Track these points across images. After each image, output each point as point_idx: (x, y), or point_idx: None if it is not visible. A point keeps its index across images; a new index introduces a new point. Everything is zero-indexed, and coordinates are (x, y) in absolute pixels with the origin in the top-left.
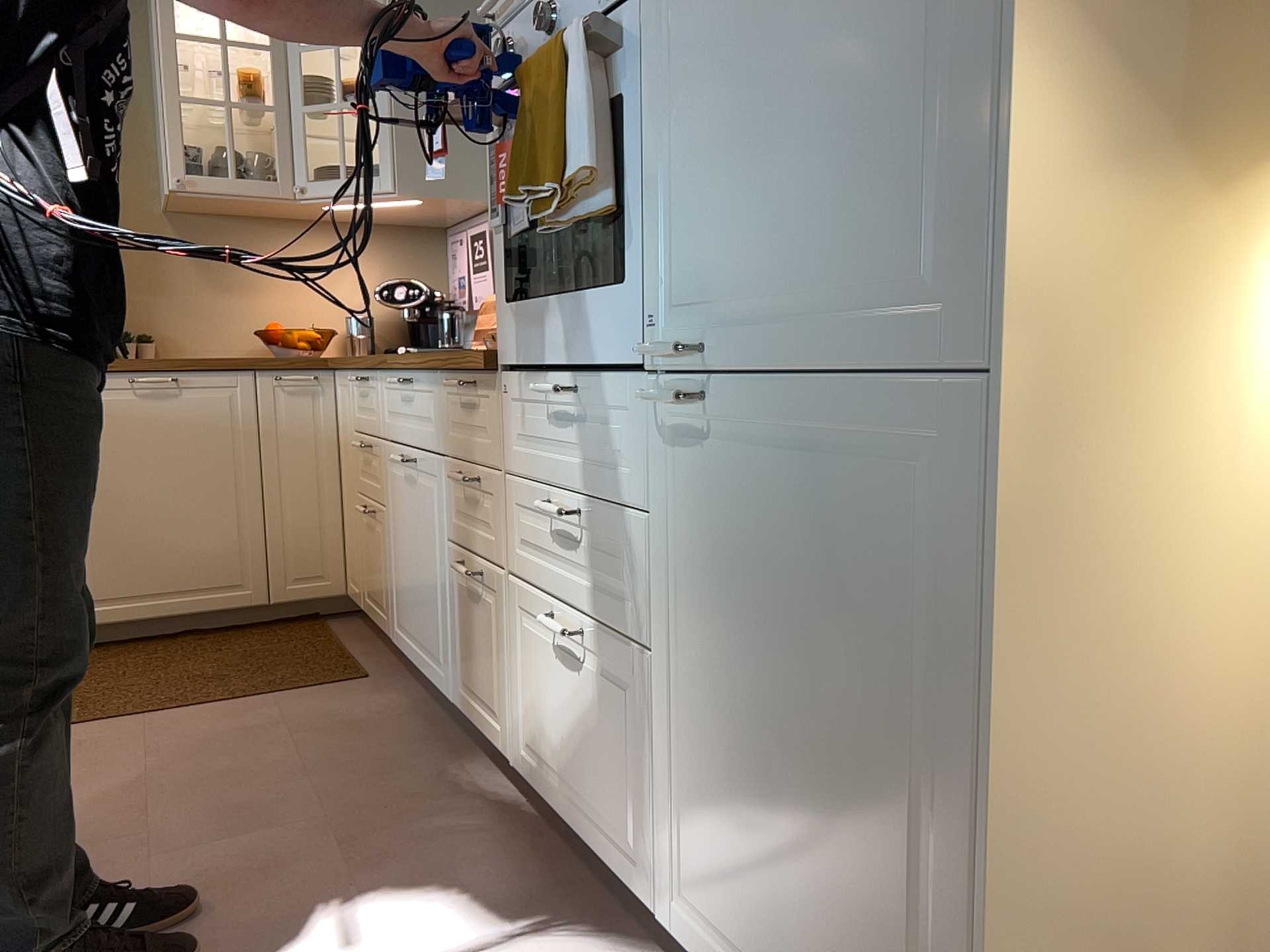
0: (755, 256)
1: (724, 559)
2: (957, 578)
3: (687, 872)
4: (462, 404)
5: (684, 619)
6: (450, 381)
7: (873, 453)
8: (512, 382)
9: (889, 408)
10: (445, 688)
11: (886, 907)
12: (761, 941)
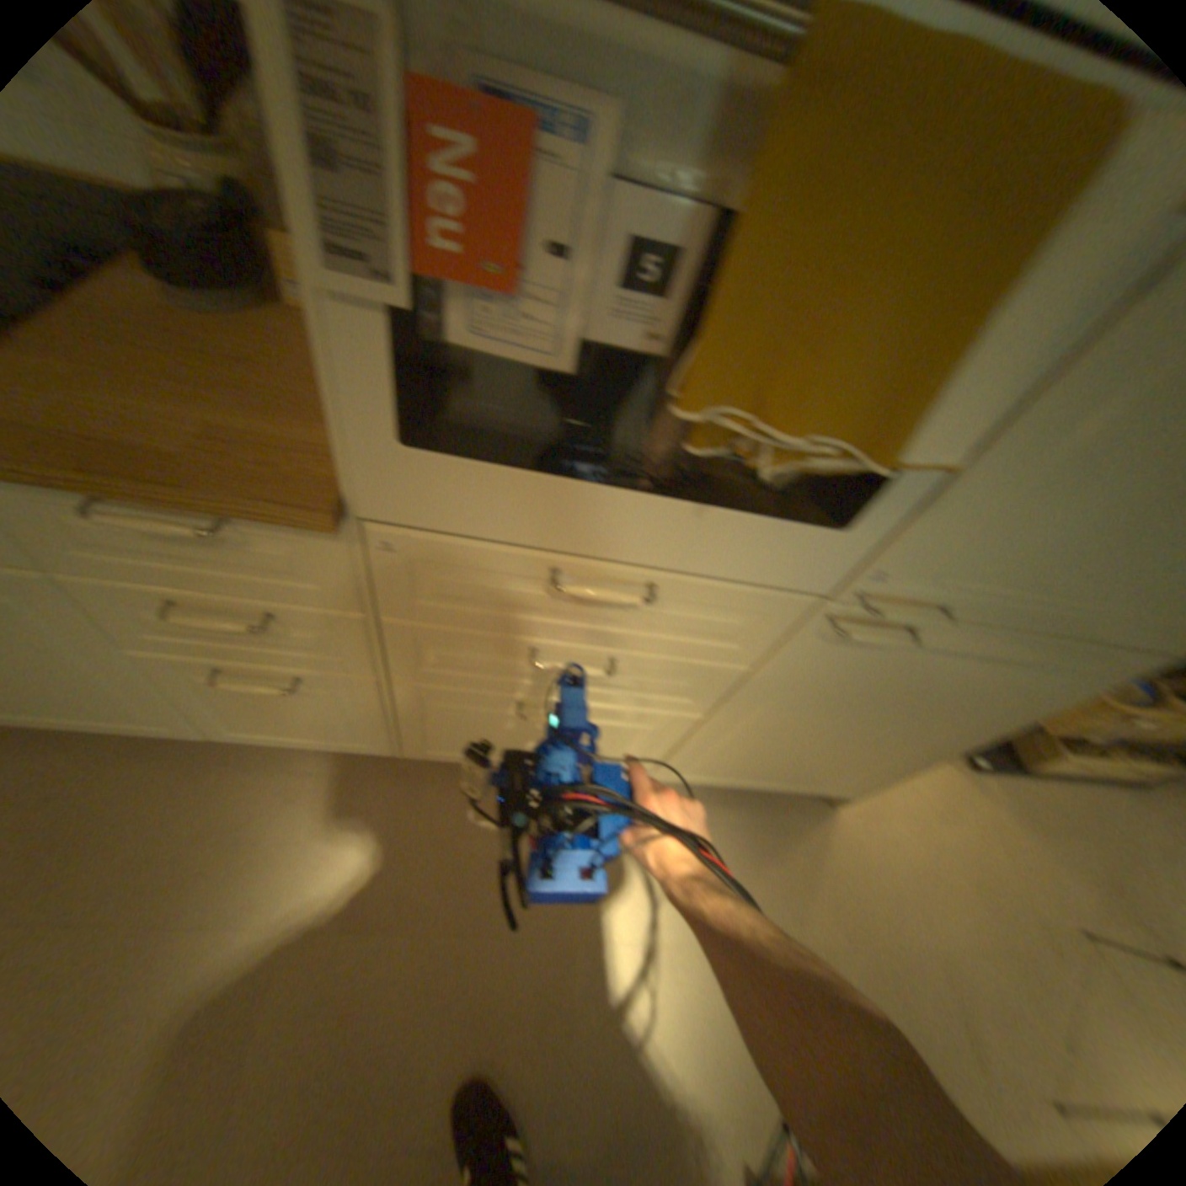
0: (1066, 569)
1: (844, 689)
2: (1043, 700)
3: (692, 768)
4: (154, 533)
5: (763, 706)
6: (117, 515)
7: (1044, 666)
8: (408, 542)
9: (1083, 655)
10: (176, 735)
11: (877, 761)
12: (759, 775)
